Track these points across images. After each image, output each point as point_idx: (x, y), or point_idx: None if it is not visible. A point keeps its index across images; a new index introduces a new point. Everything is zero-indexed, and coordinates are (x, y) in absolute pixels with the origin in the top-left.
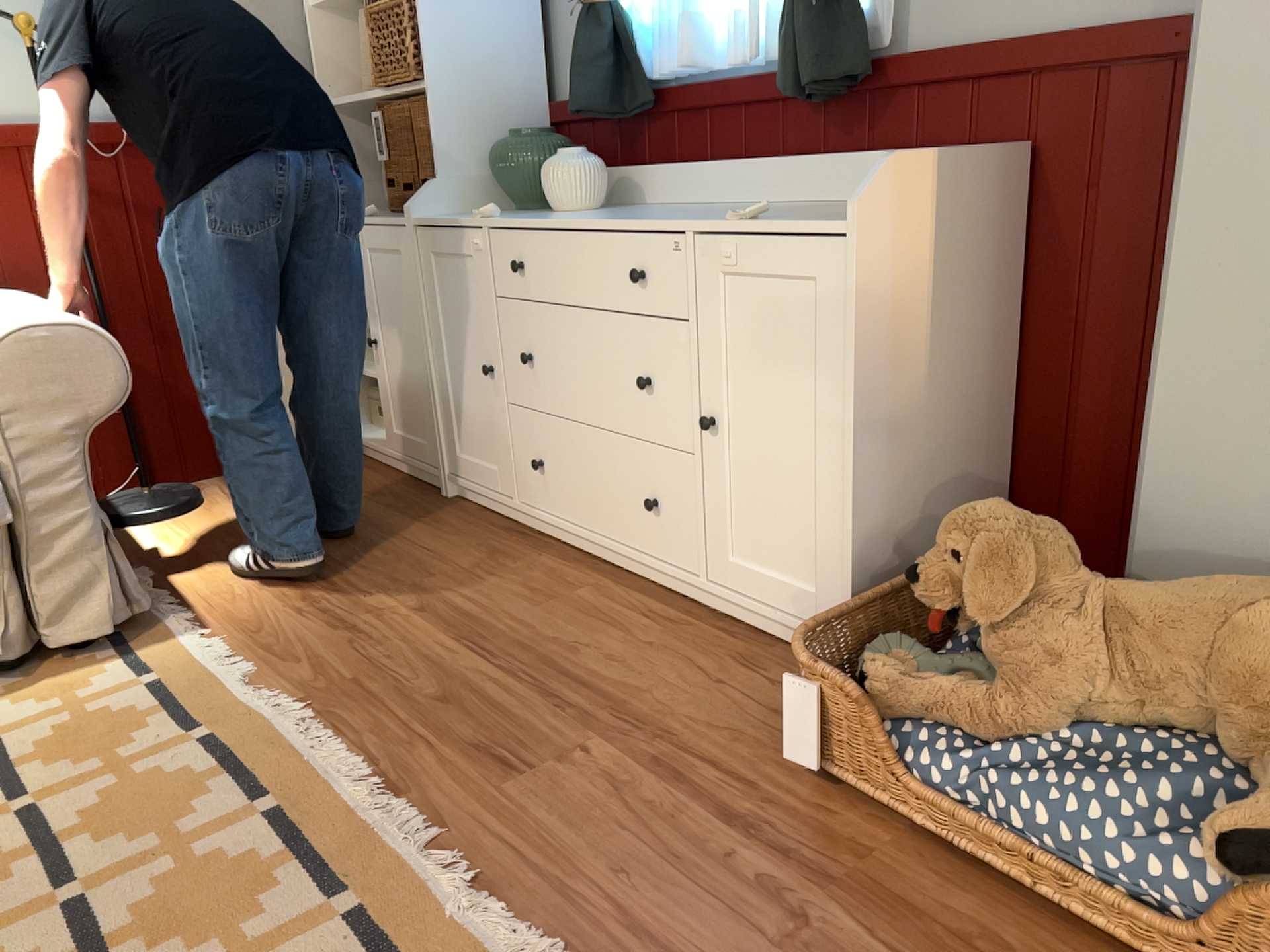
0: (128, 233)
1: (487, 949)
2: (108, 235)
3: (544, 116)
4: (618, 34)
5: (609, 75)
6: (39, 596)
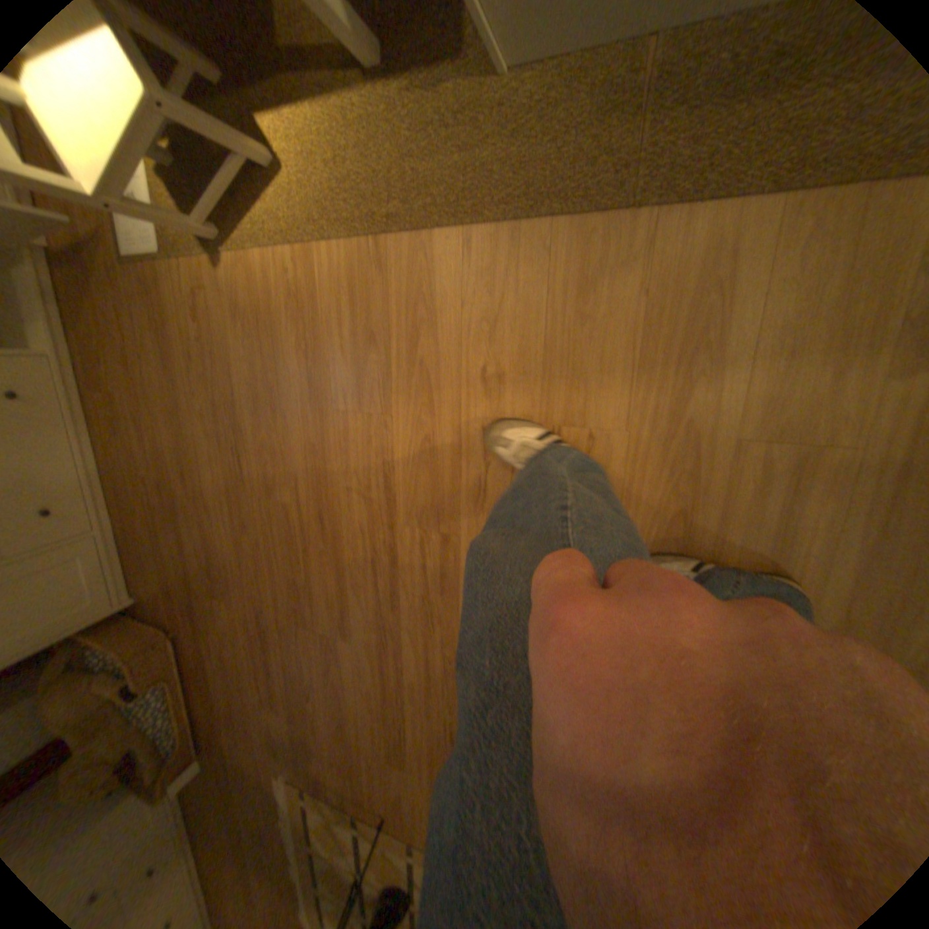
0: None
1: (280, 811)
2: None
3: None
4: None
5: None
6: None
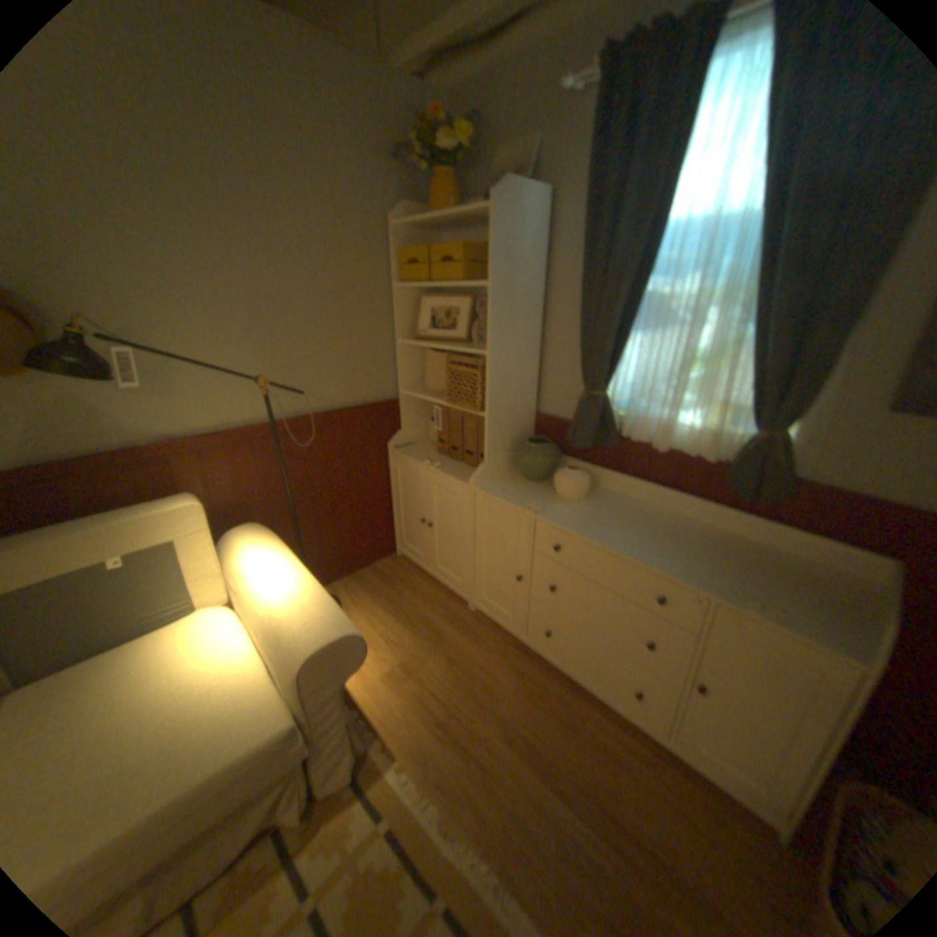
0: (303, 471)
1: None
2: (293, 473)
3: (534, 419)
4: (608, 410)
5: (599, 430)
6: (313, 779)
